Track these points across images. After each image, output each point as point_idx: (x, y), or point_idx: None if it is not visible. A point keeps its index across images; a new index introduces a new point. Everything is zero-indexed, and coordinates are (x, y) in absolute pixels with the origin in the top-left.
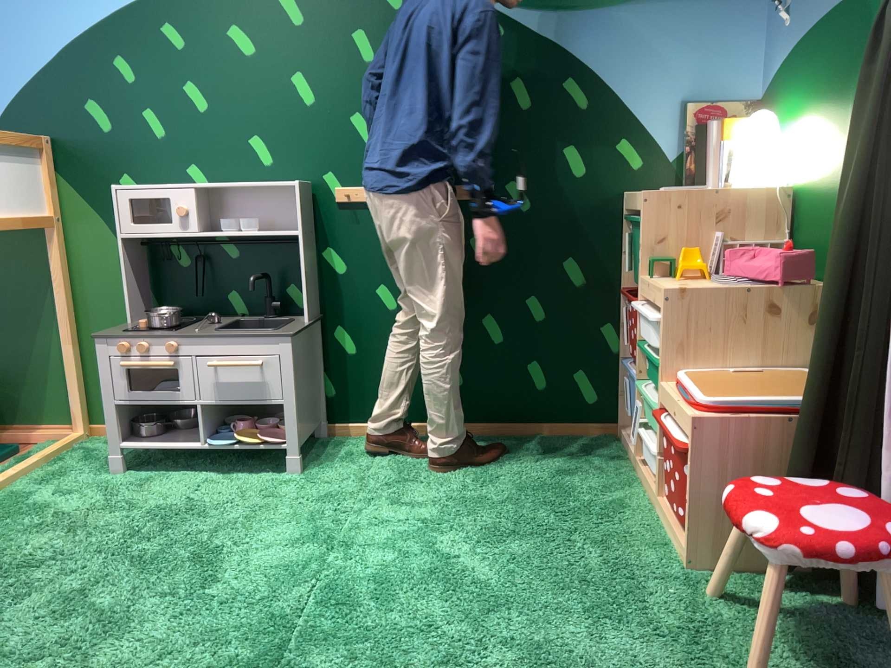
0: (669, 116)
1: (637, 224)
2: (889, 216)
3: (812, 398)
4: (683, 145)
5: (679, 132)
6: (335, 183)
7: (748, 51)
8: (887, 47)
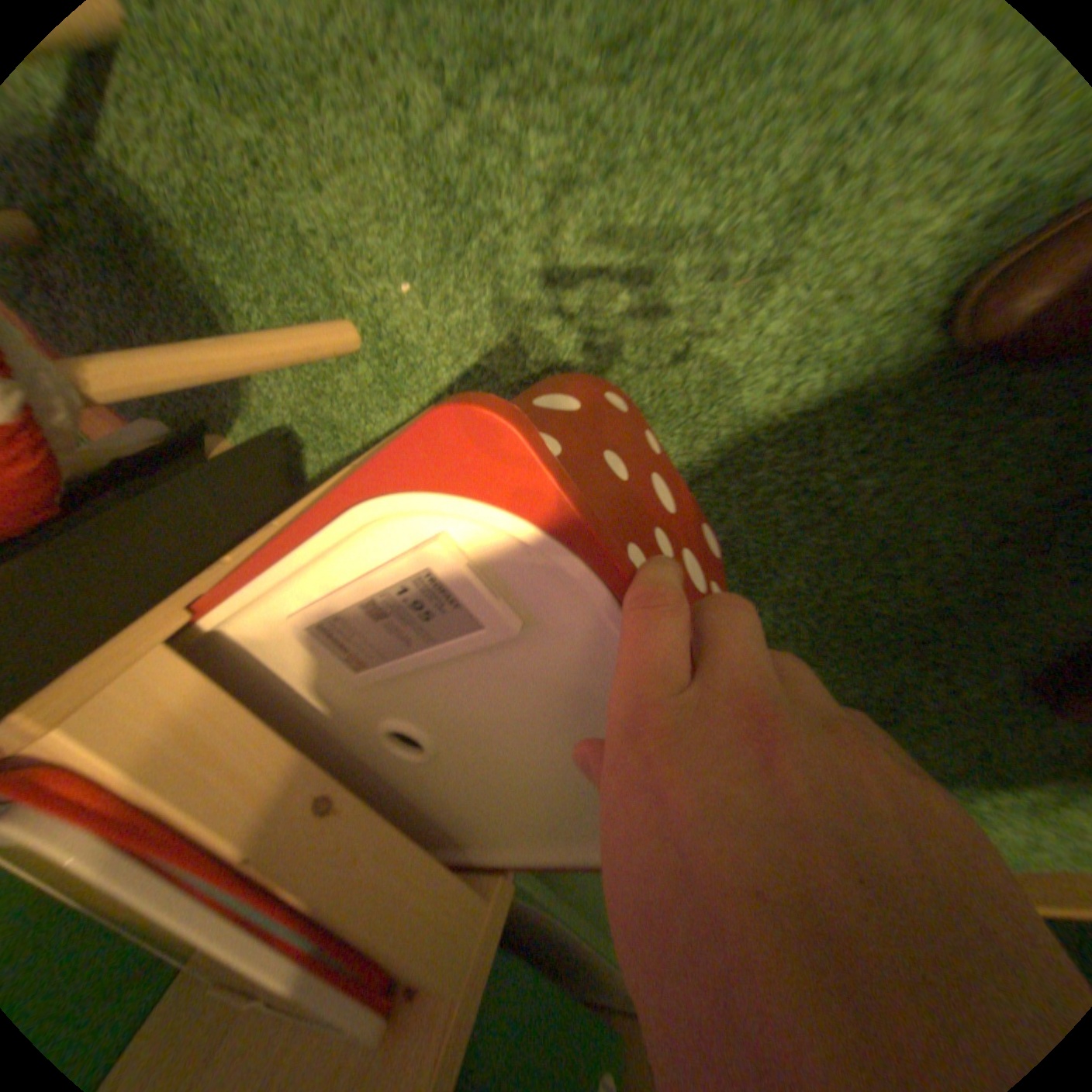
0: None
1: None
2: None
3: None
4: None
5: None
6: None
7: None
8: None
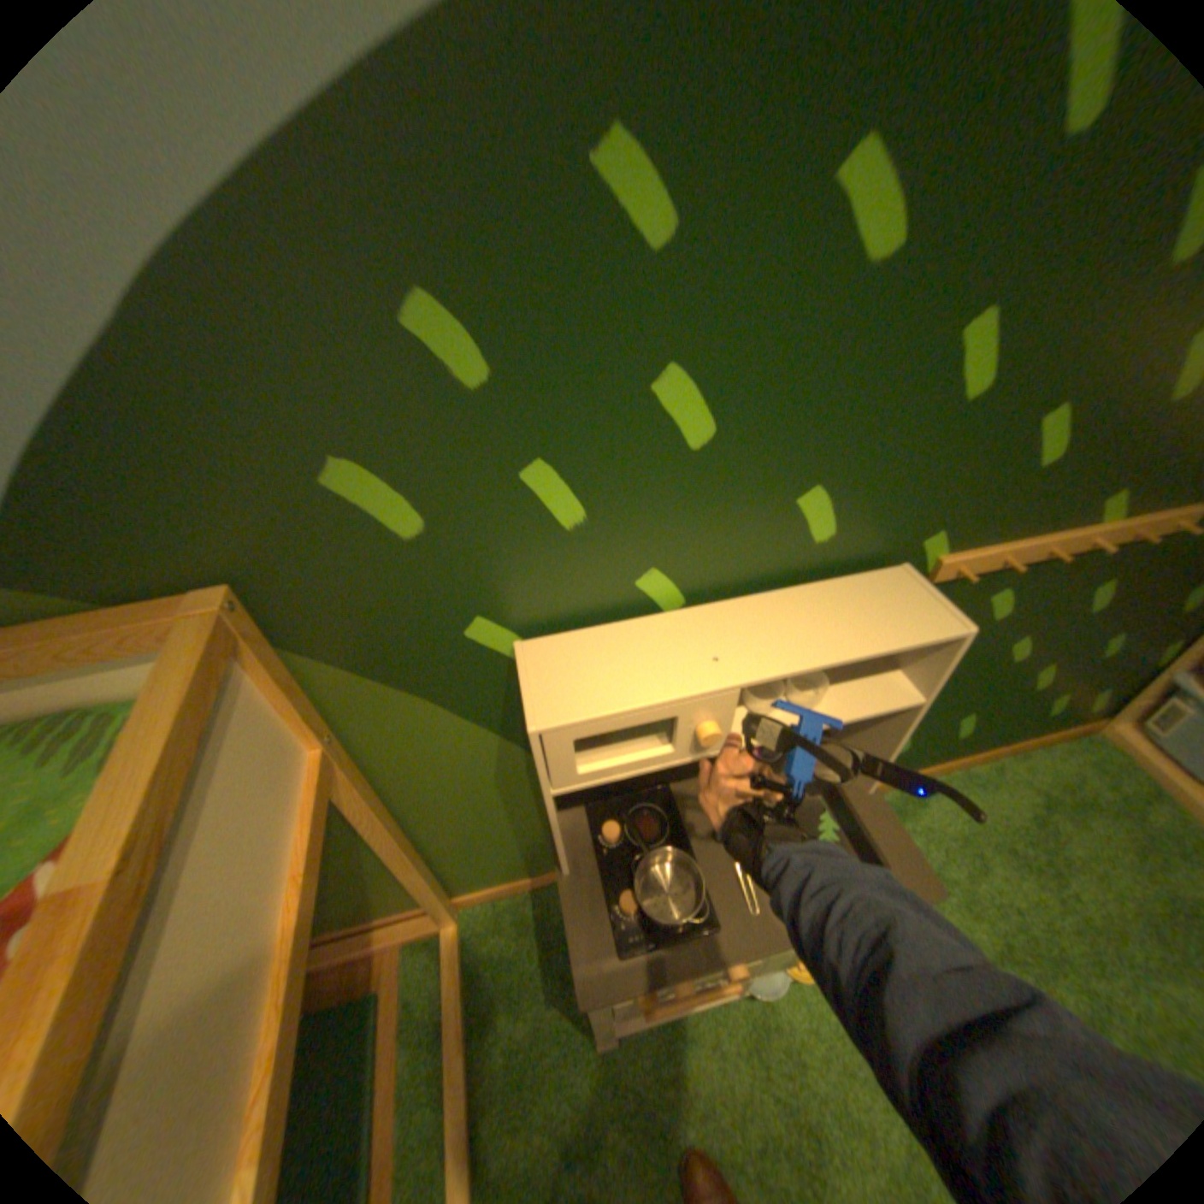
0: None
1: None
2: None
3: None
4: None
5: None
6: (943, 552)
7: None
8: None
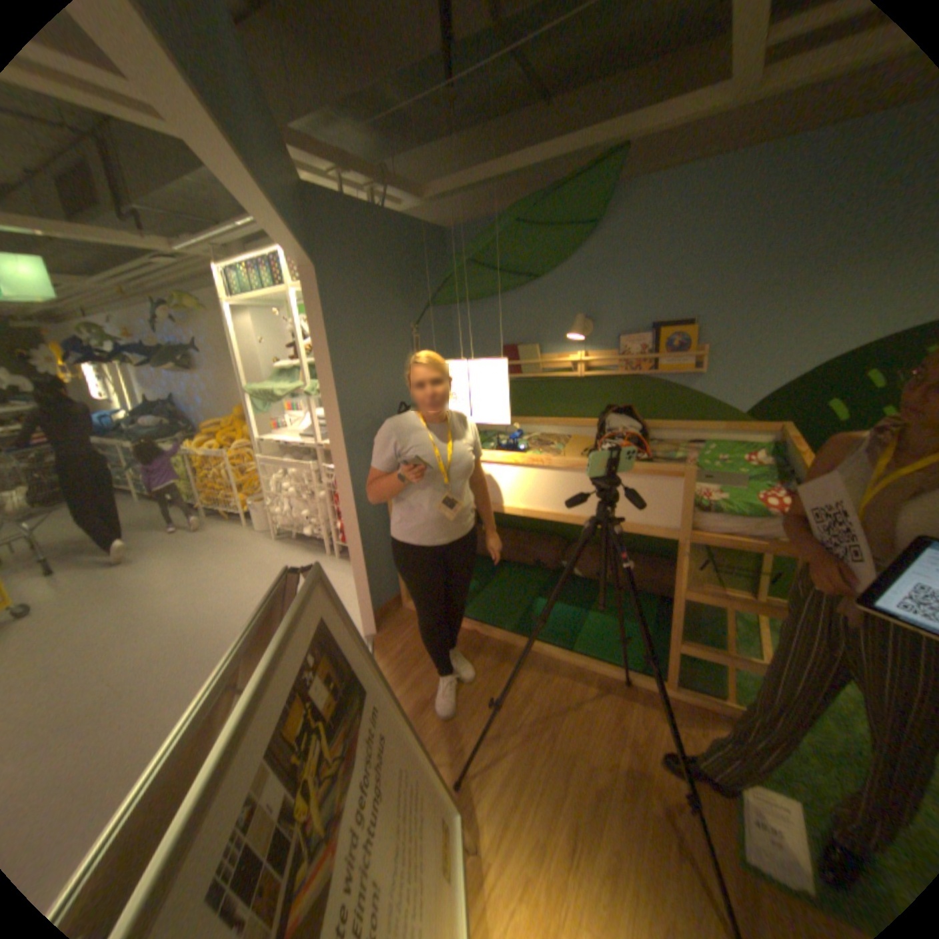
0: None
1: None
2: None
3: None
4: None
5: None
6: None
7: None
8: None
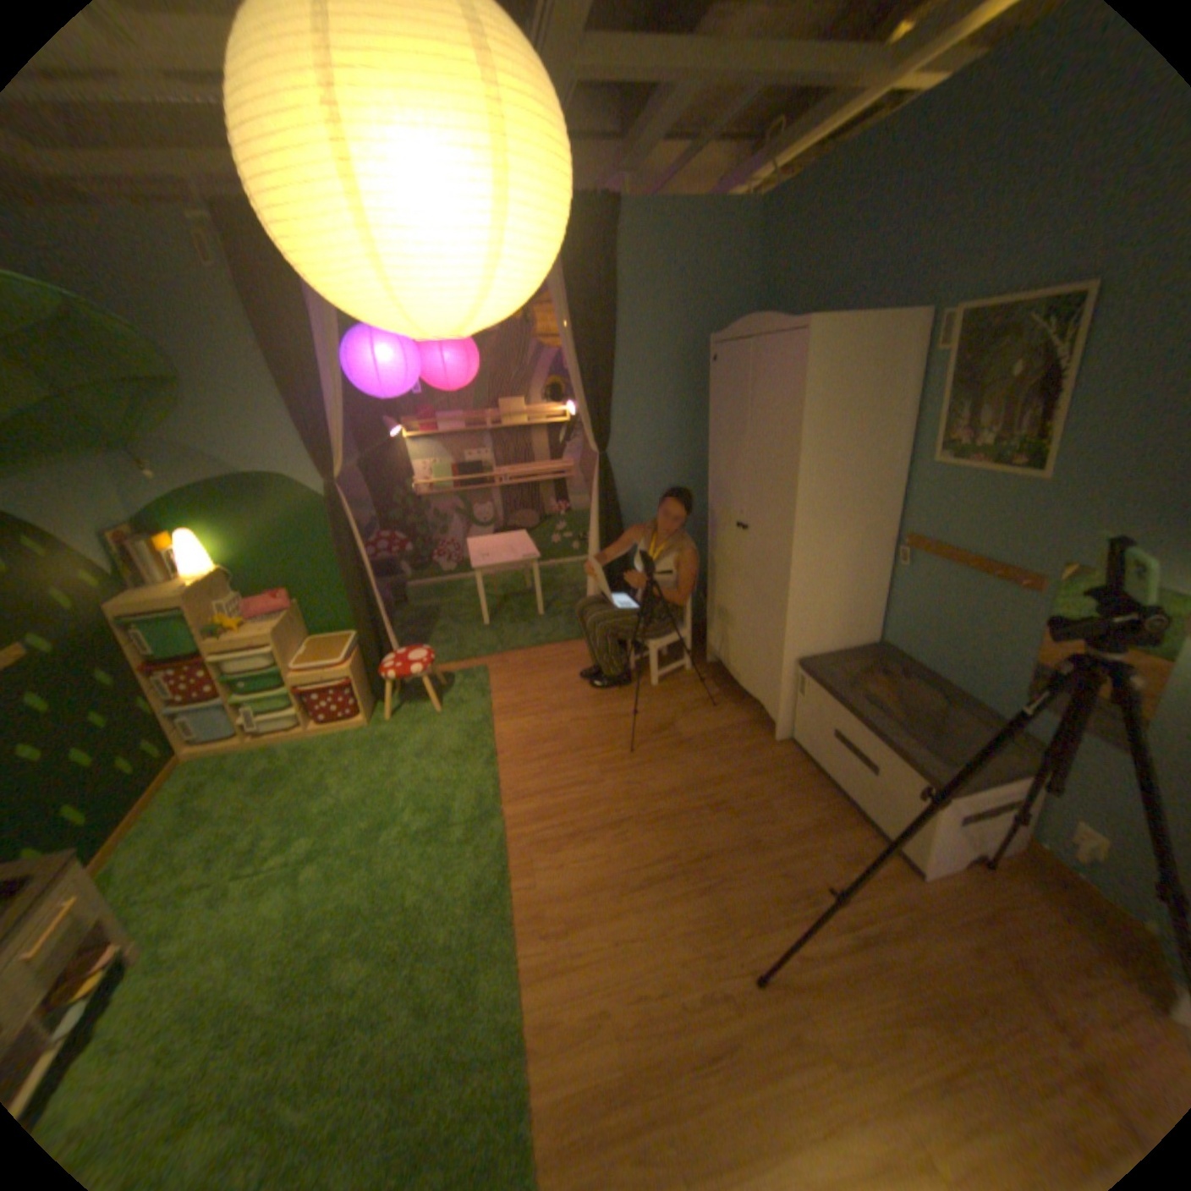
0: (94, 545)
1: (175, 618)
2: (363, 565)
3: (361, 637)
4: (111, 562)
5: (104, 554)
6: None
7: (108, 492)
8: (333, 509)
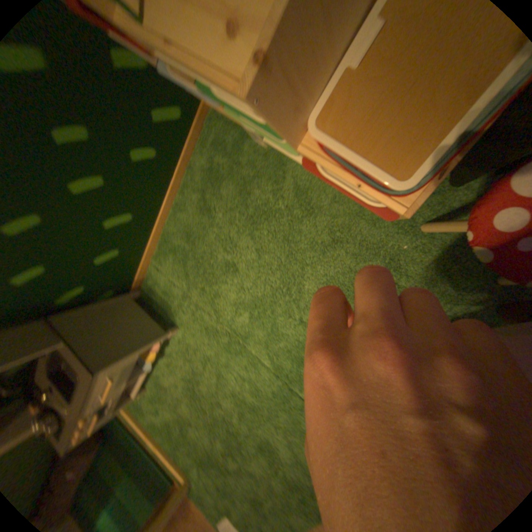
0: None
1: None
2: None
3: None
4: None
5: None
6: None
7: None
8: None
